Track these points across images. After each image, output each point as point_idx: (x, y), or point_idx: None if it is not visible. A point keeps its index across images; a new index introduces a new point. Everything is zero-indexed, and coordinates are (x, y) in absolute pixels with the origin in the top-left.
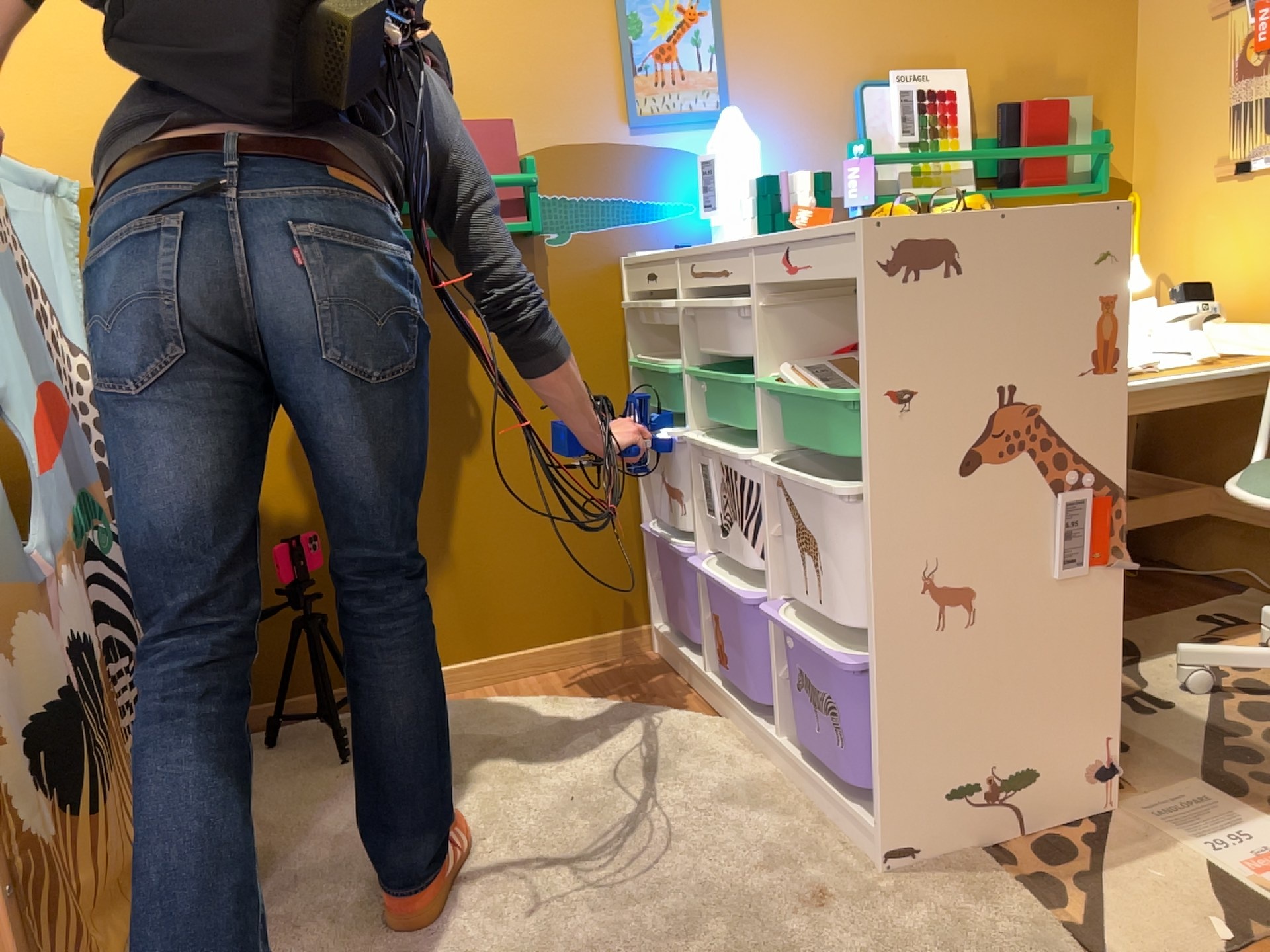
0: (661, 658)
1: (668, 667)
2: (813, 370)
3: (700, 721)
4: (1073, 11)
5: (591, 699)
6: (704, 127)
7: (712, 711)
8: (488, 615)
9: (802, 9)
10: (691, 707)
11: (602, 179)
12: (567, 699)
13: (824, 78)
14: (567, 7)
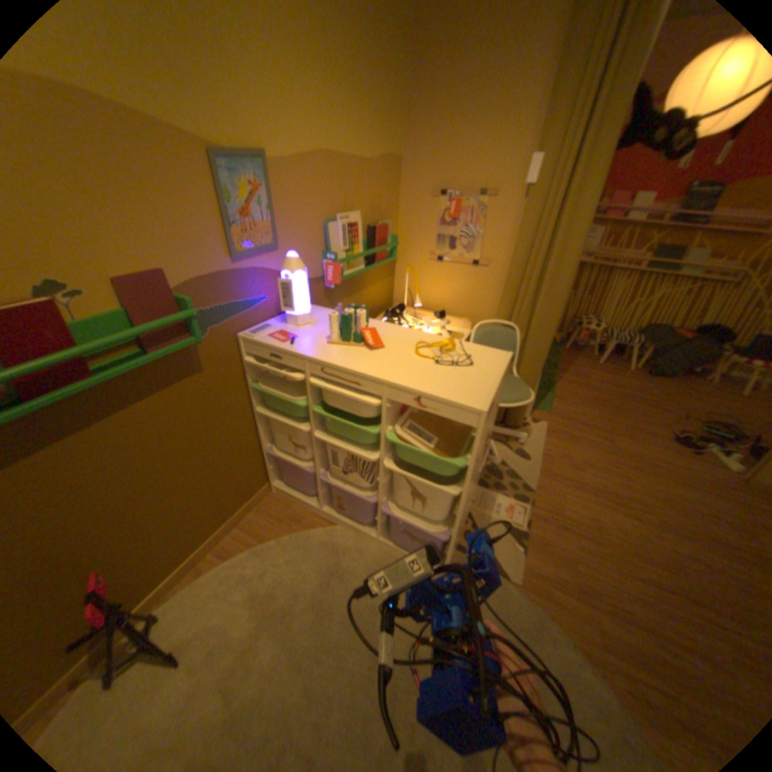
0: (282, 497)
1: (289, 501)
2: (411, 425)
3: (331, 531)
4: (386, 179)
5: (270, 539)
6: (268, 252)
7: (328, 521)
8: (201, 528)
9: (303, 179)
10: (316, 521)
11: (221, 292)
12: (262, 546)
13: (313, 218)
14: (182, 179)
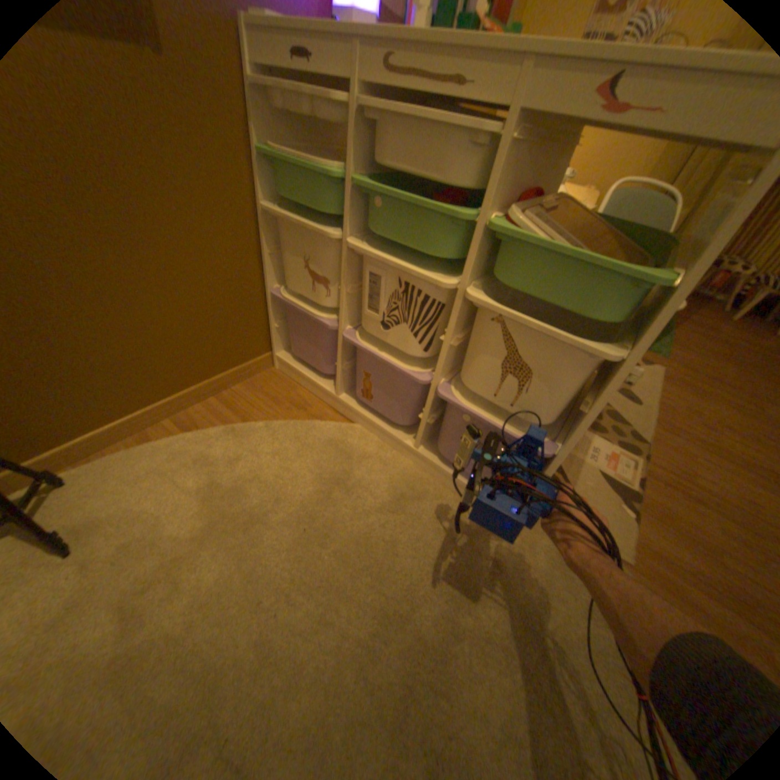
0: (287, 374)
1: (295, 381)
2: (542, 214)
3: (346, 427)
4: None
5: (259, 419)
6: None
7: (345, 415)
8: (156, 374)
9: None
10: (328, 413)
11: None
12: (244, 425)
13: None
14: None
